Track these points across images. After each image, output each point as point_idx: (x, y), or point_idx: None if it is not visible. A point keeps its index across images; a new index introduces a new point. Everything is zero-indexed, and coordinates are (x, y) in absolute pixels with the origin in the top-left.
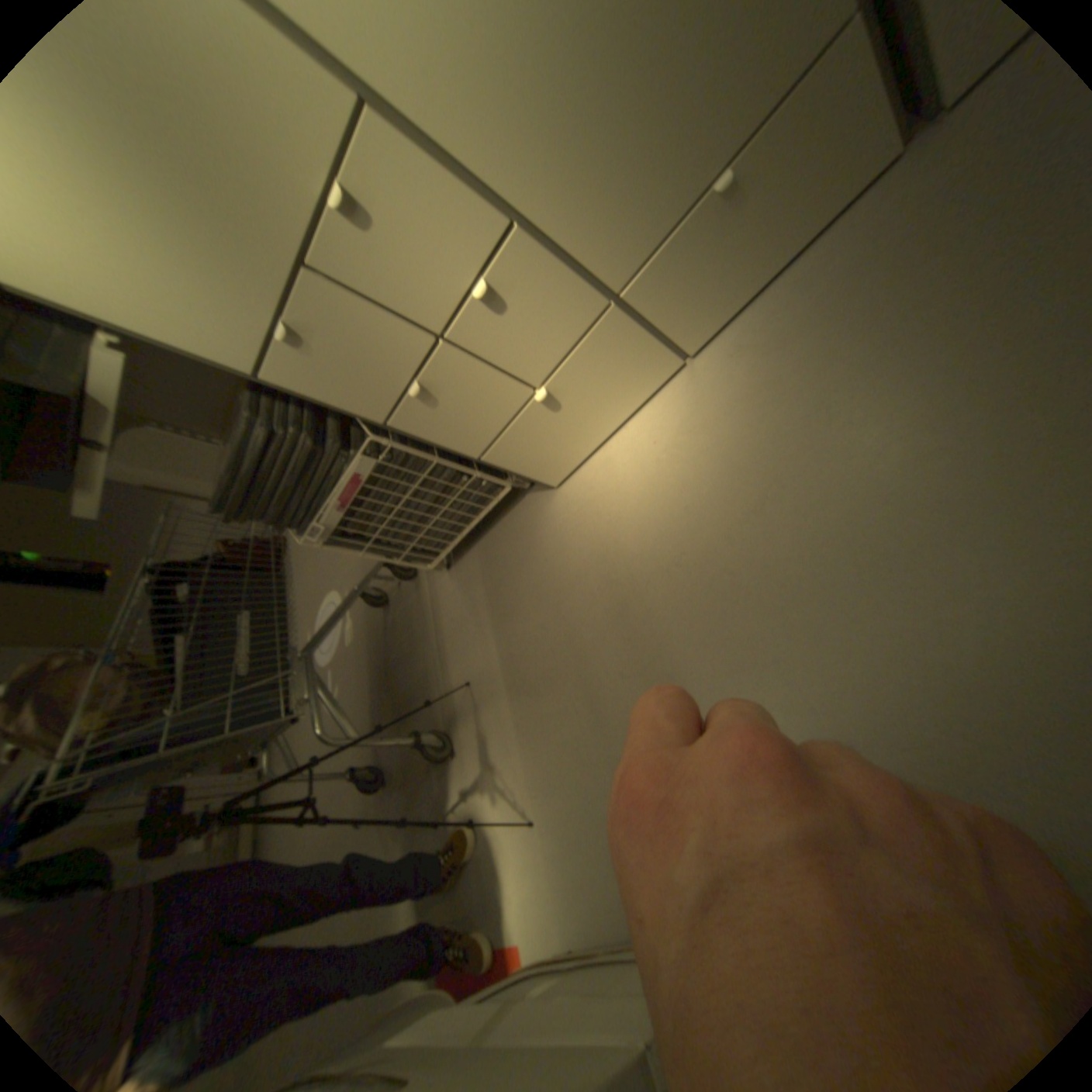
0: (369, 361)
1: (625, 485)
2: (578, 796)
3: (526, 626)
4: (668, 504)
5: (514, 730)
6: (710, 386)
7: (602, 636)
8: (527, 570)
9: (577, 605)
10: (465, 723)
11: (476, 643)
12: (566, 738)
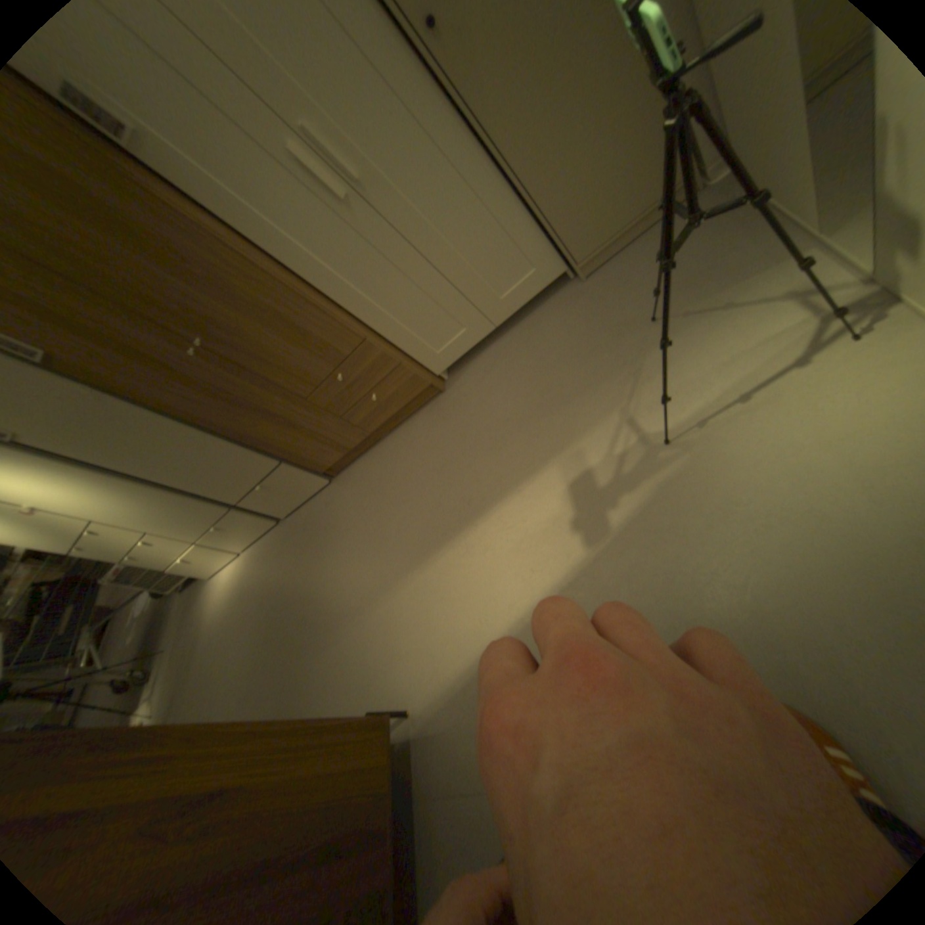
0: (107, 552)
1: (217, 589)
2: (164, 708)
3: (183, 632)
4: (218, 604)
5: (163, 676)
6: (239, 566)
7: (191, 647)
8: (192, 608)
9: (193, 631)
10: (156, 668)
11: (172, 632)
12: (170, 684)
